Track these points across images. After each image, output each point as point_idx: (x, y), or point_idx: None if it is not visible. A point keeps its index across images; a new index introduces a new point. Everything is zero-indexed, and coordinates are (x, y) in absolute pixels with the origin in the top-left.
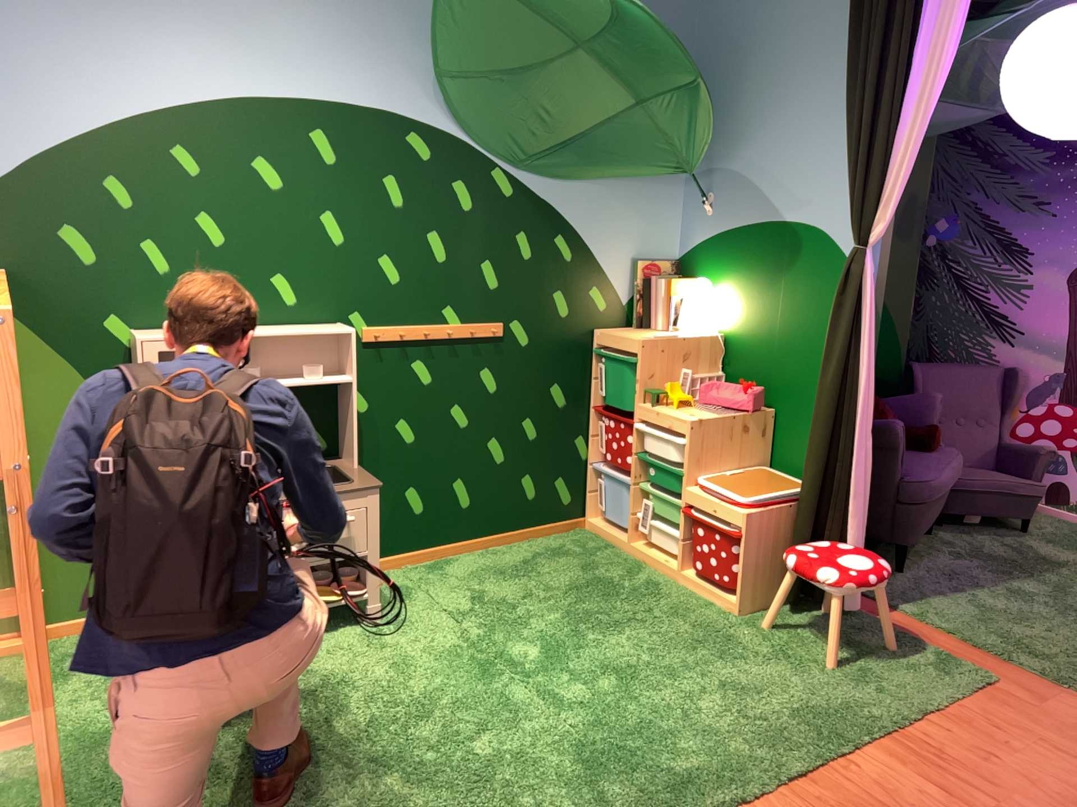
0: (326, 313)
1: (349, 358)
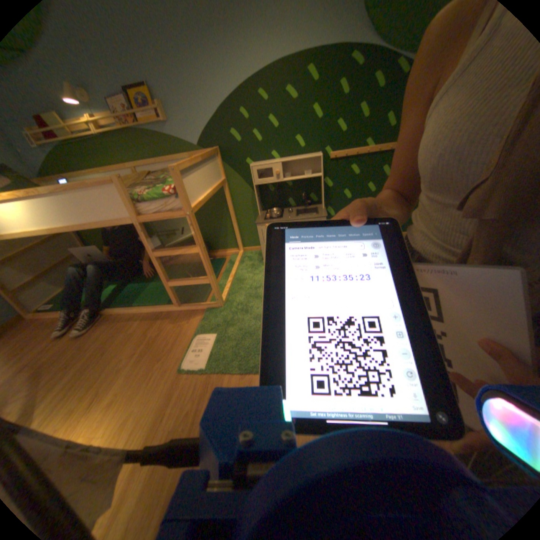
0: (313, 146)
1: (319, 165)
